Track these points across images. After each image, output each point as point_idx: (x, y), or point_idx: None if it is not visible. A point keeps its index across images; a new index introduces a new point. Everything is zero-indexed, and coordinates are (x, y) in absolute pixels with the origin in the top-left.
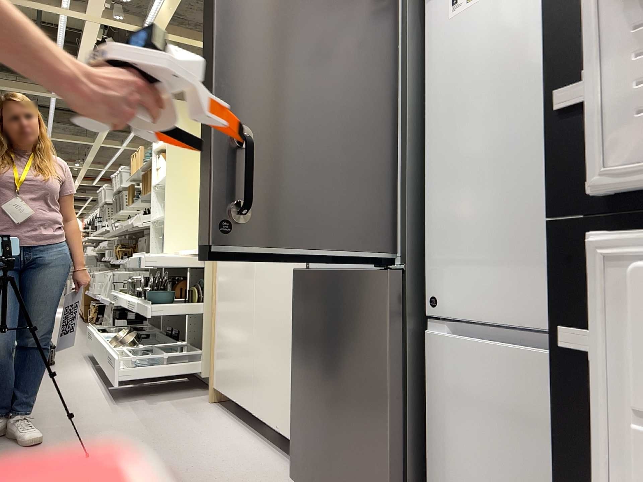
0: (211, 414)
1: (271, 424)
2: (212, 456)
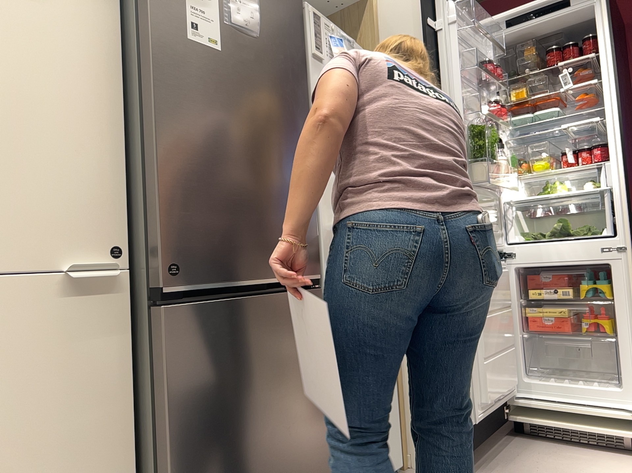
0: None
1: None
2: None
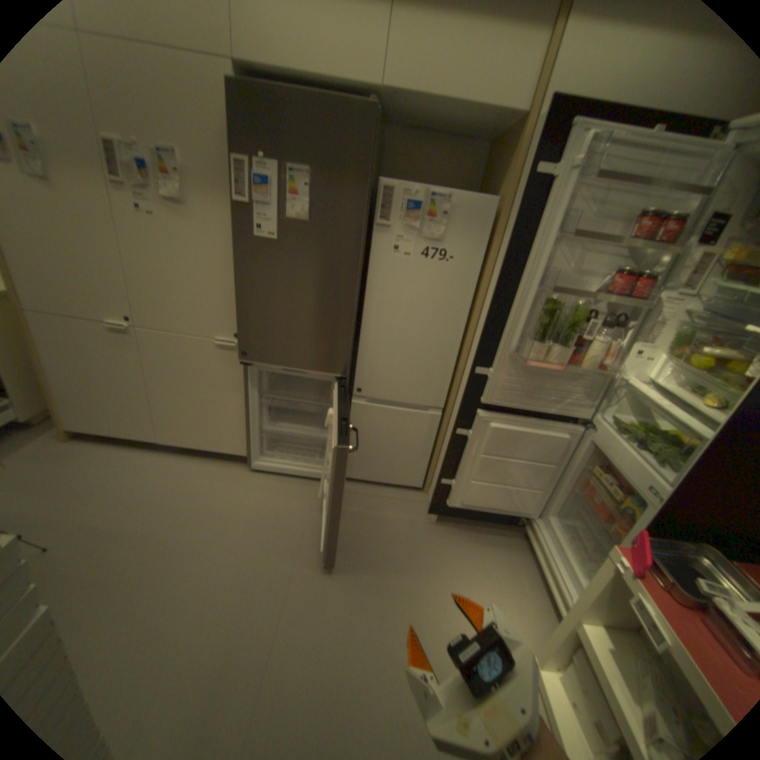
0: (87, 451)
1: (189, 445)
2: (159, 484)
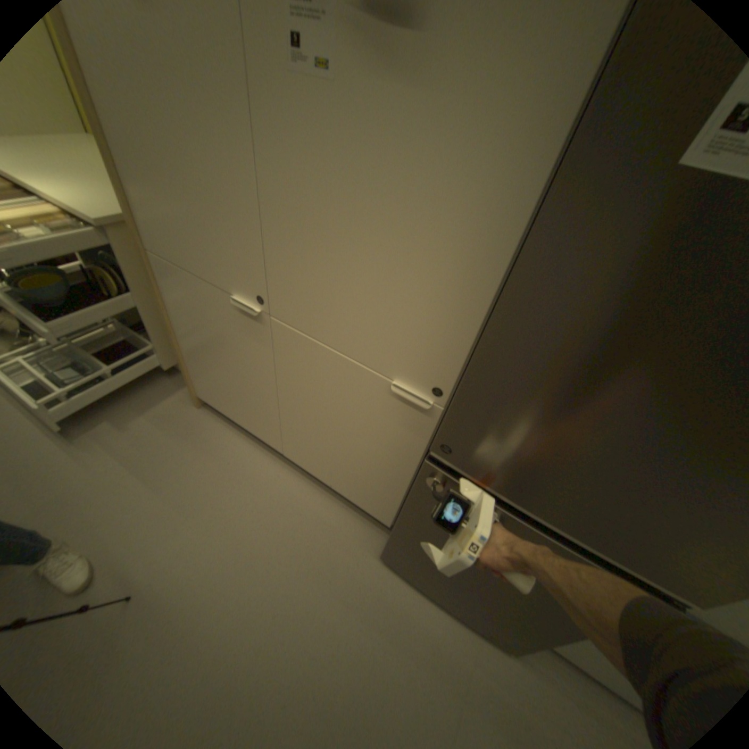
0: (215, 432)
1: (319, 477)
2: (273, 527)
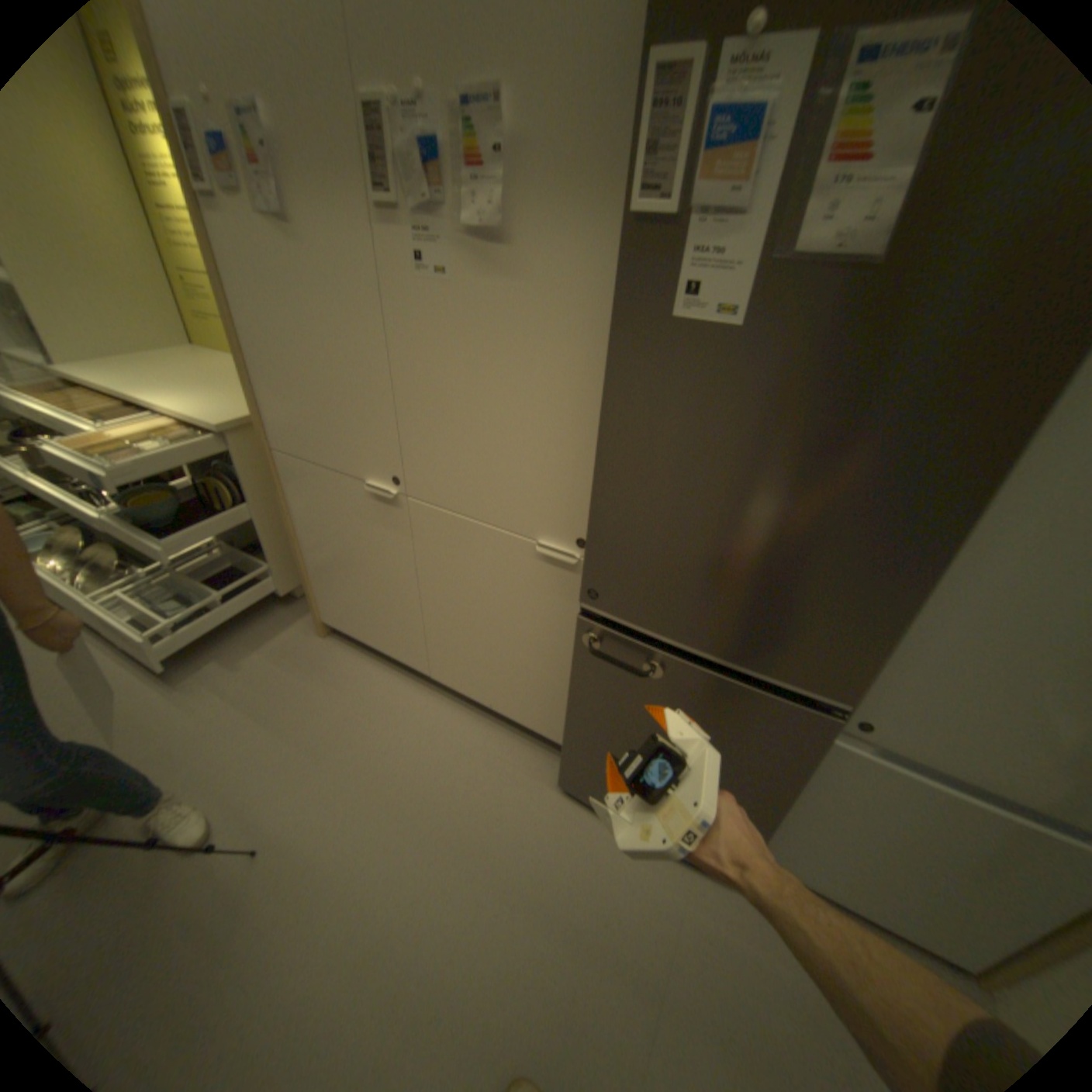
0: (345, 663)
1: (476, 697)
2: (423, 762)
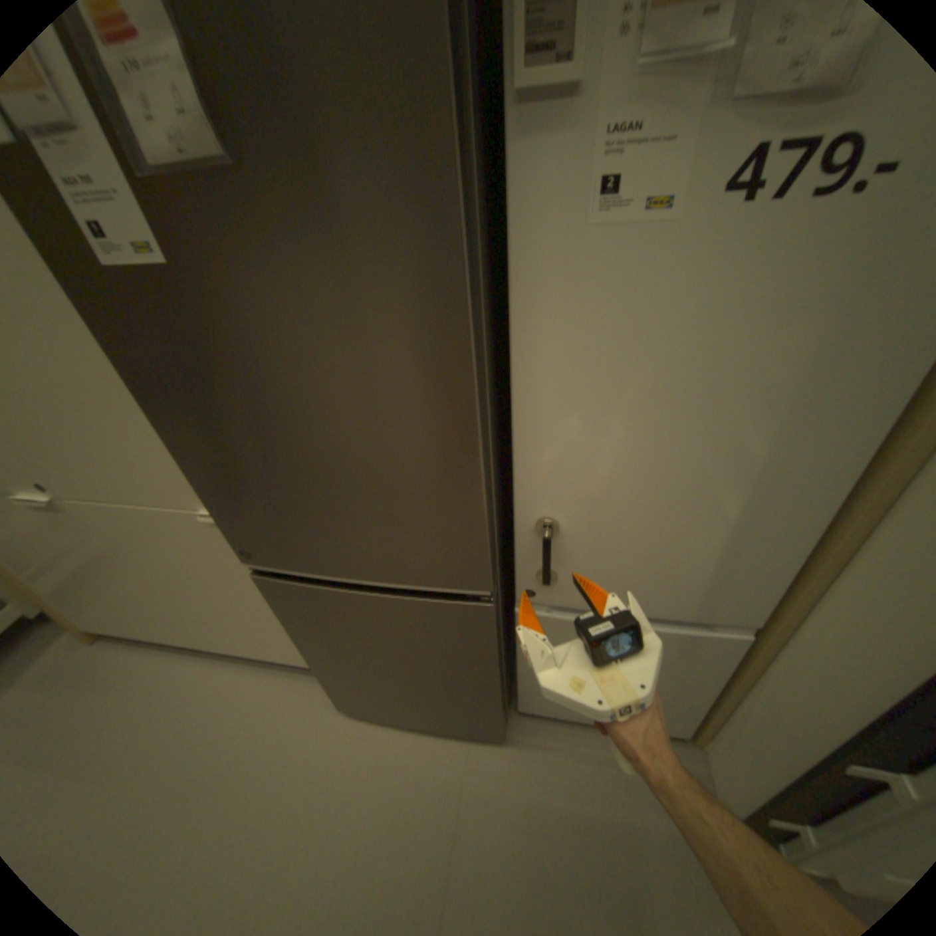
0: (117, 663)
1: (248, 655)
2: (205, 738)
